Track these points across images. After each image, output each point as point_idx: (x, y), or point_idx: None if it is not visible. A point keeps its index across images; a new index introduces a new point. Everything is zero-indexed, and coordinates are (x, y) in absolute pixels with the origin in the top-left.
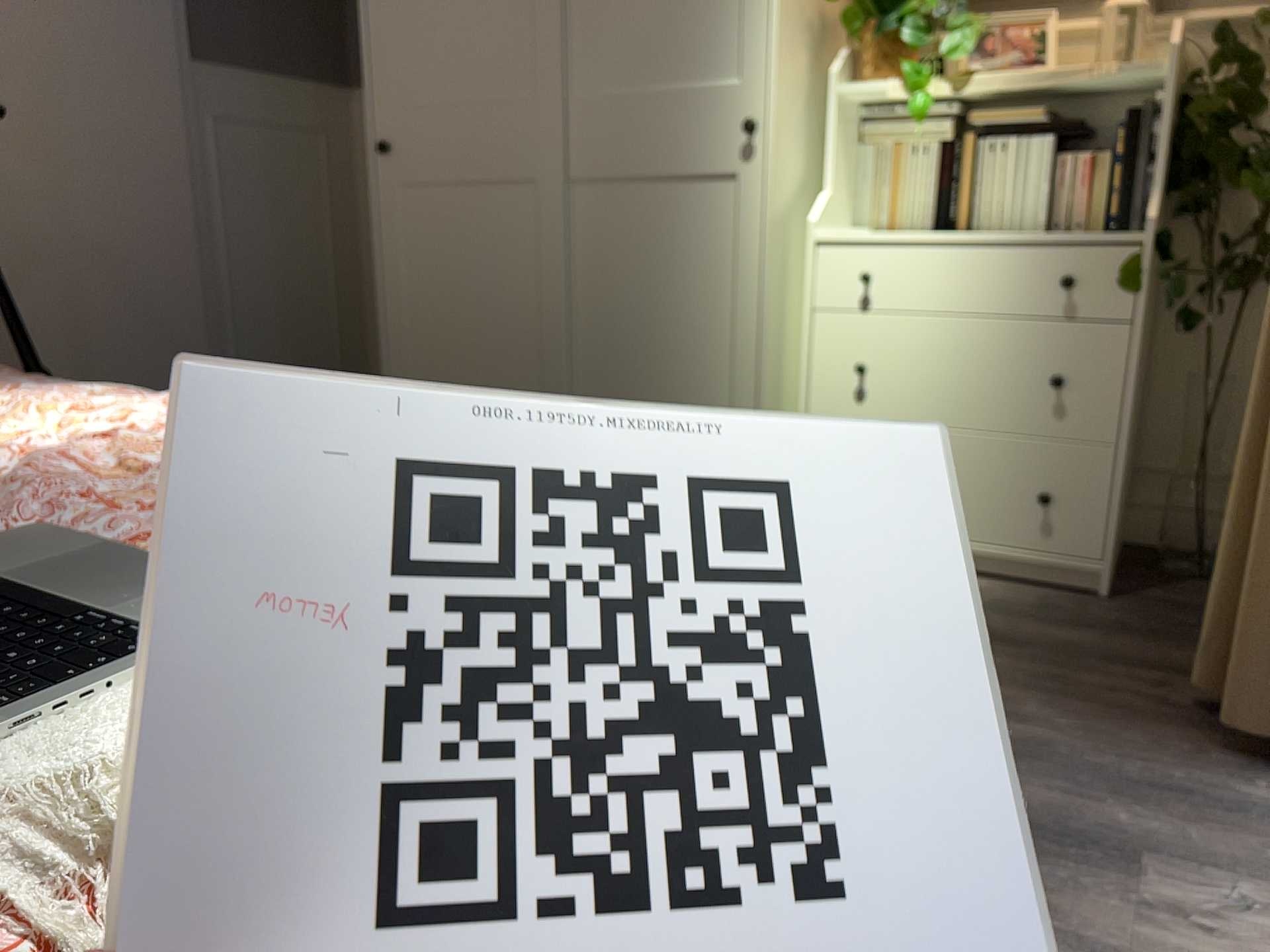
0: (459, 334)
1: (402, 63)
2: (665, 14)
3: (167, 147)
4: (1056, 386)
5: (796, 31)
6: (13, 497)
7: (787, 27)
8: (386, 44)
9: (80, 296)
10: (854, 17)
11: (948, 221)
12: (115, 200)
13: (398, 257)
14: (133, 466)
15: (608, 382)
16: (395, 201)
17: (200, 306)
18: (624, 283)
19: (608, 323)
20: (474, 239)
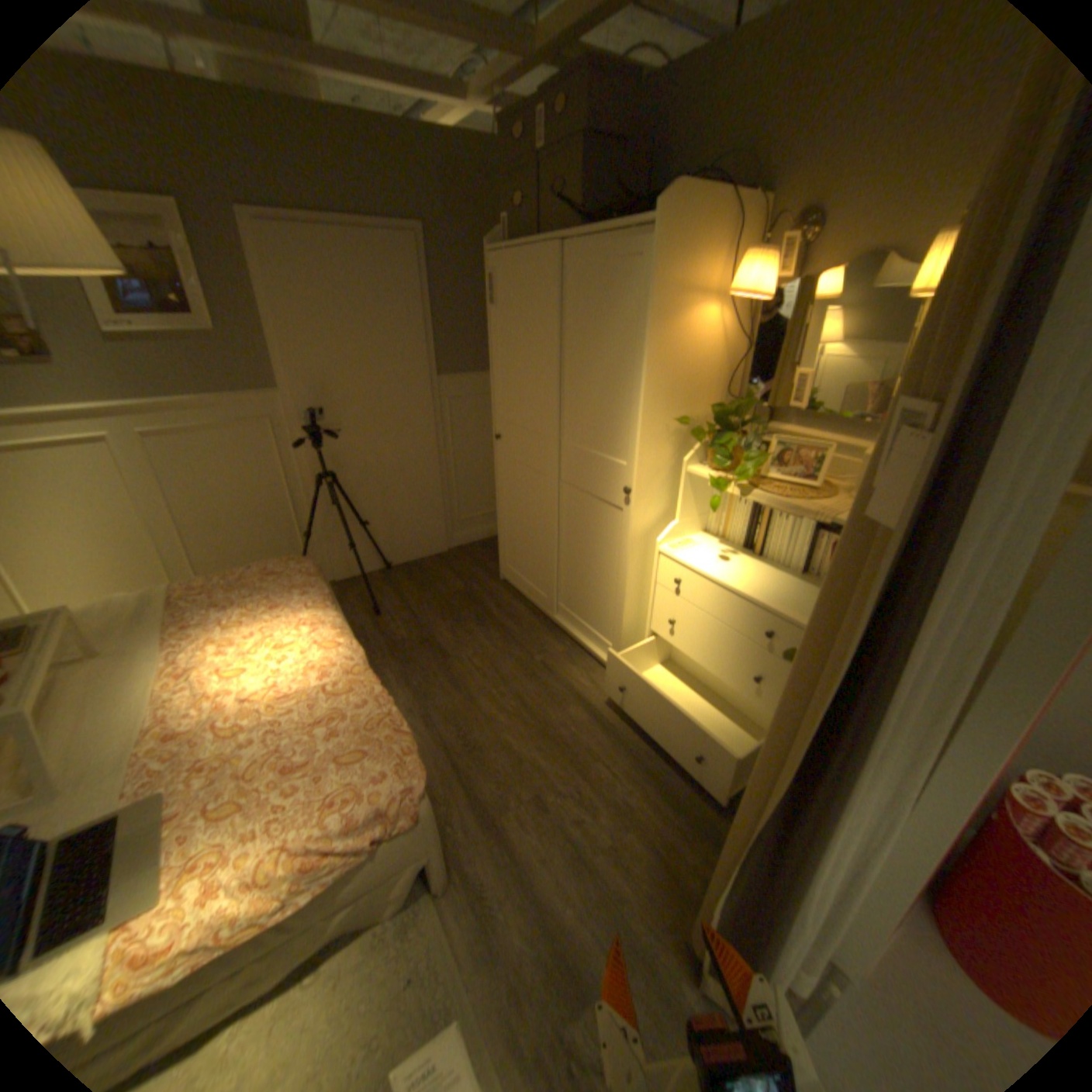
0: (522, 528)
1: (504, 400)
2: (600, 417)
3: (423, 419)
4: (755, 681)
5: (661, 441)
6: (194, 742)
7: (651, 443)
8: (499, 390)
9: (385, 487)
10: (701, 432)
11: (752, 544)
12: (399, 446)
13: (503, 486)
14: (256, 708)
15: (571, 576)
16: (502, 461)
17: (438, 484)
18: (579, 536)
19: (572, 550)
20: (527, 491)
